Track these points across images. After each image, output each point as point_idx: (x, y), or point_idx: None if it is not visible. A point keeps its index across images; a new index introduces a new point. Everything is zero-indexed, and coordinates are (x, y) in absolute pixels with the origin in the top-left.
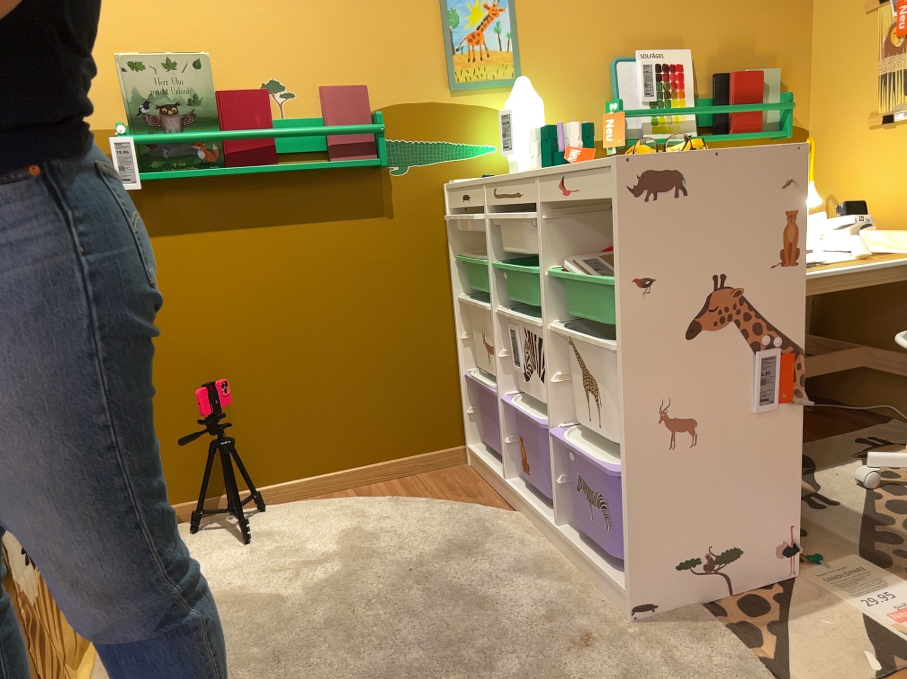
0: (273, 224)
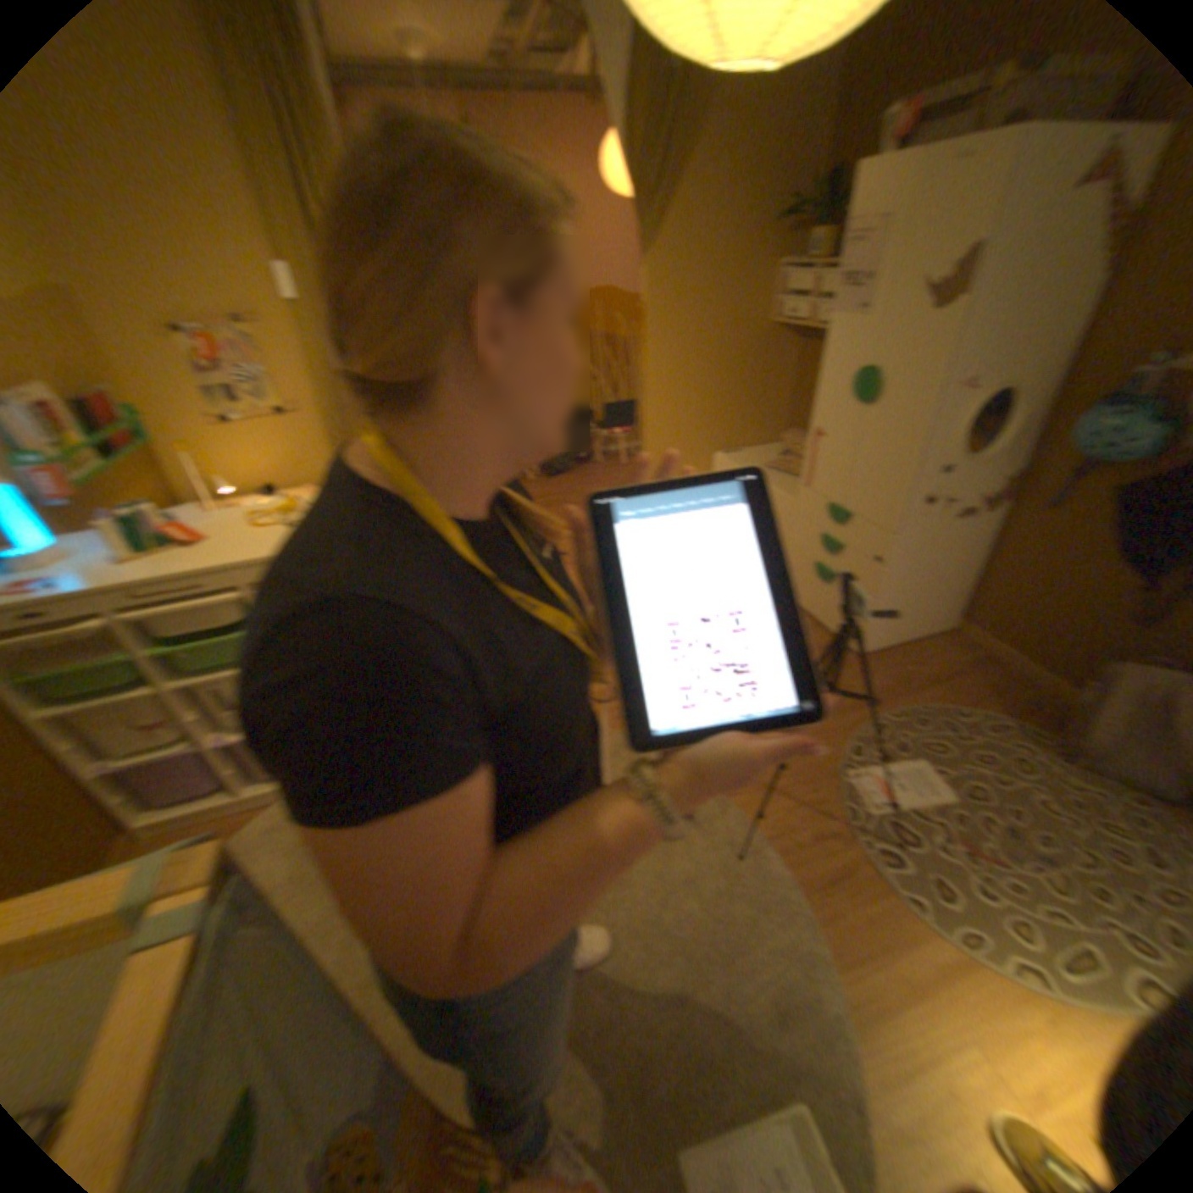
0: None
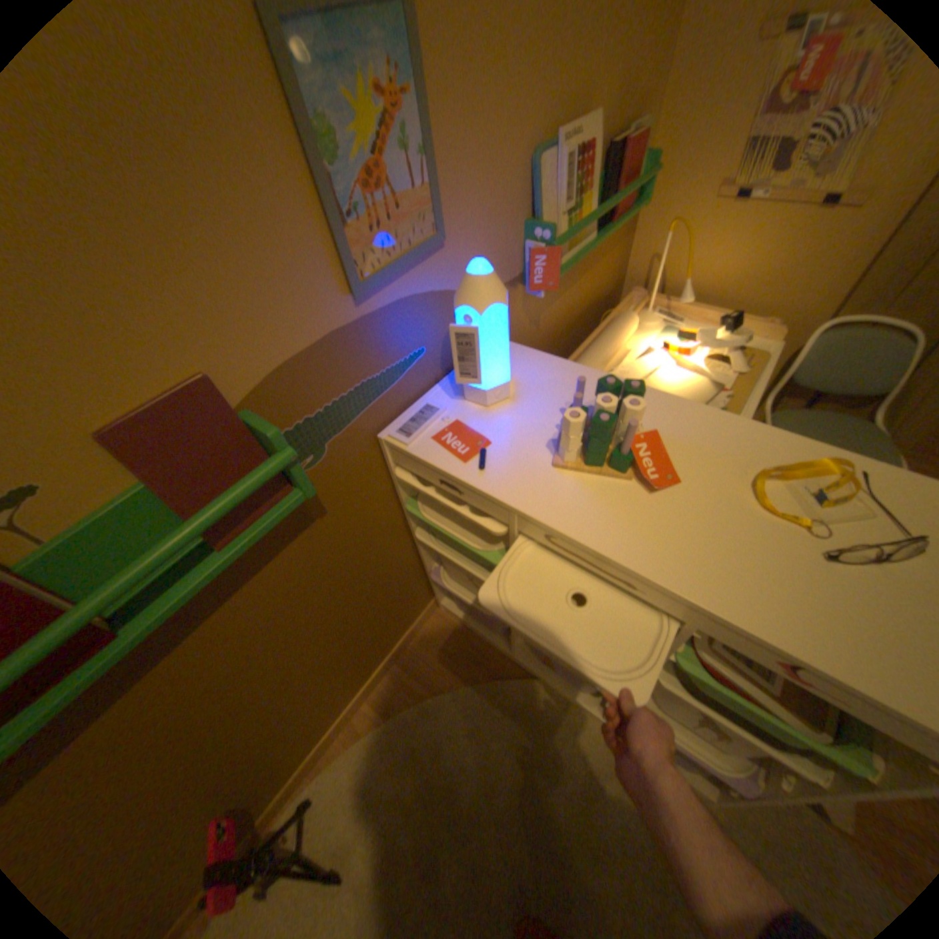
0: (157, 662)
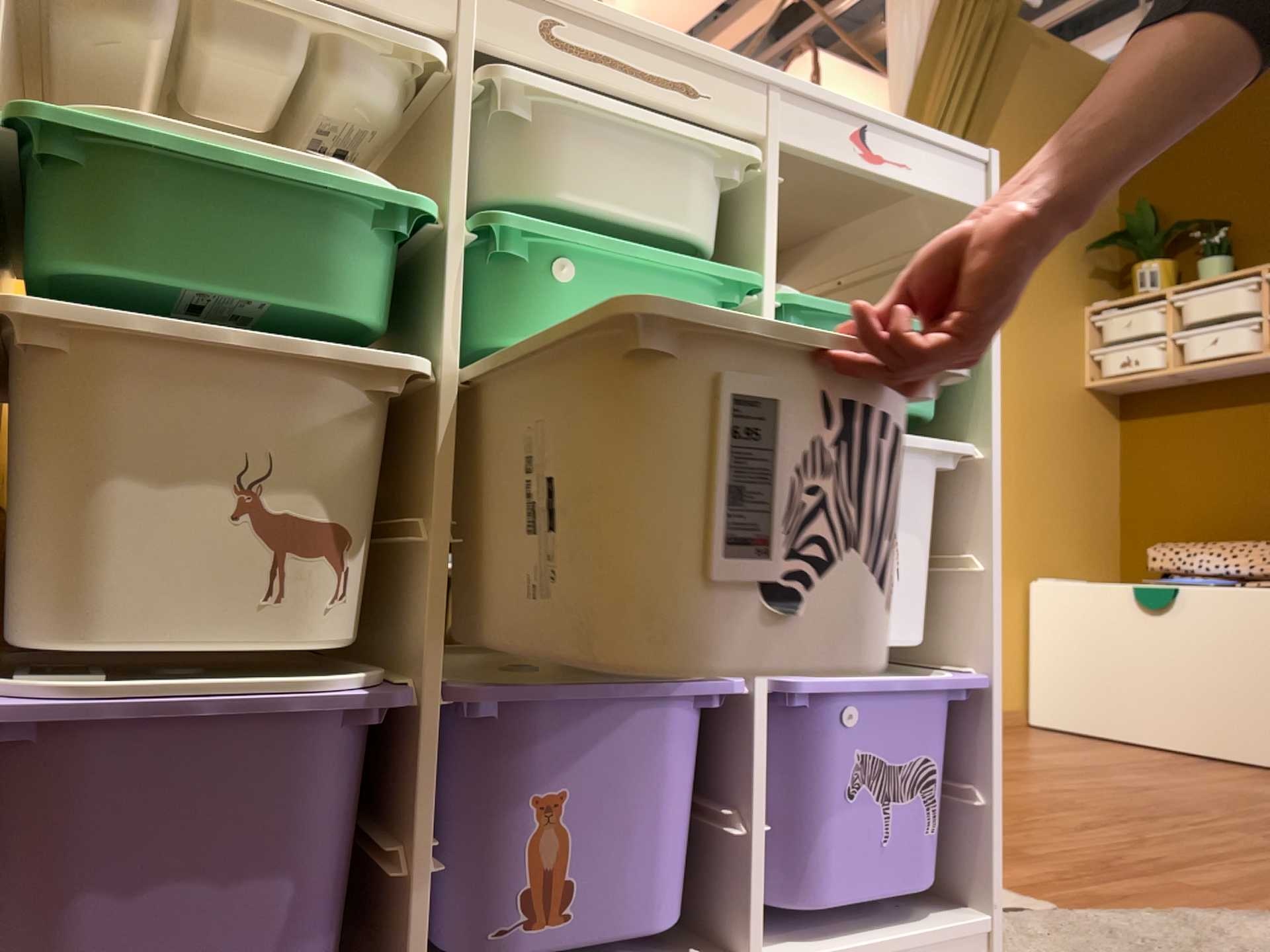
0: None
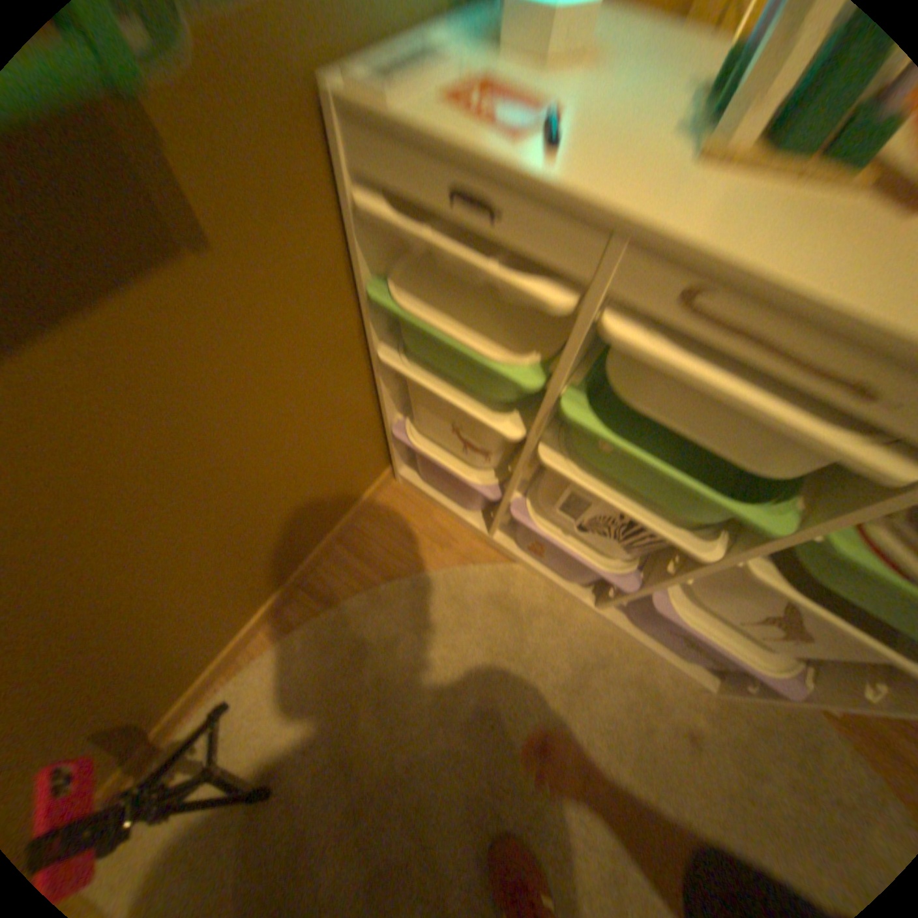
0: None
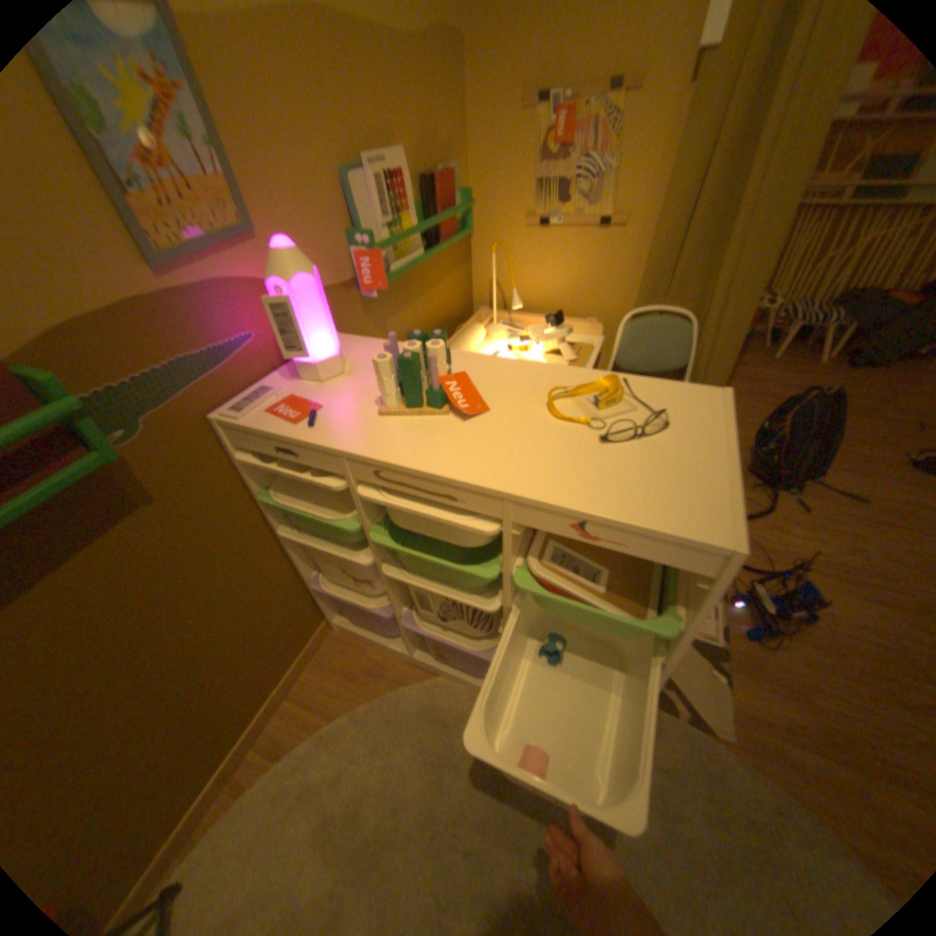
0: None
